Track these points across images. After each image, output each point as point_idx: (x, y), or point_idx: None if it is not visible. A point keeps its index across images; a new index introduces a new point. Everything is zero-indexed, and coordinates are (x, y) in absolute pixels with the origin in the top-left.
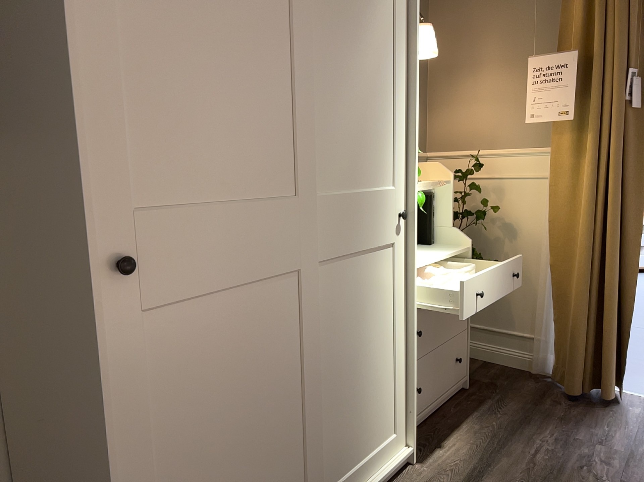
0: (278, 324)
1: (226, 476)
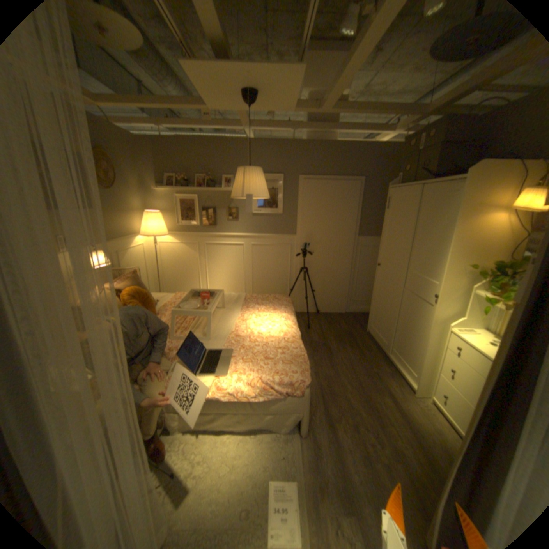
0: (391, 293)
1: (379, 313)
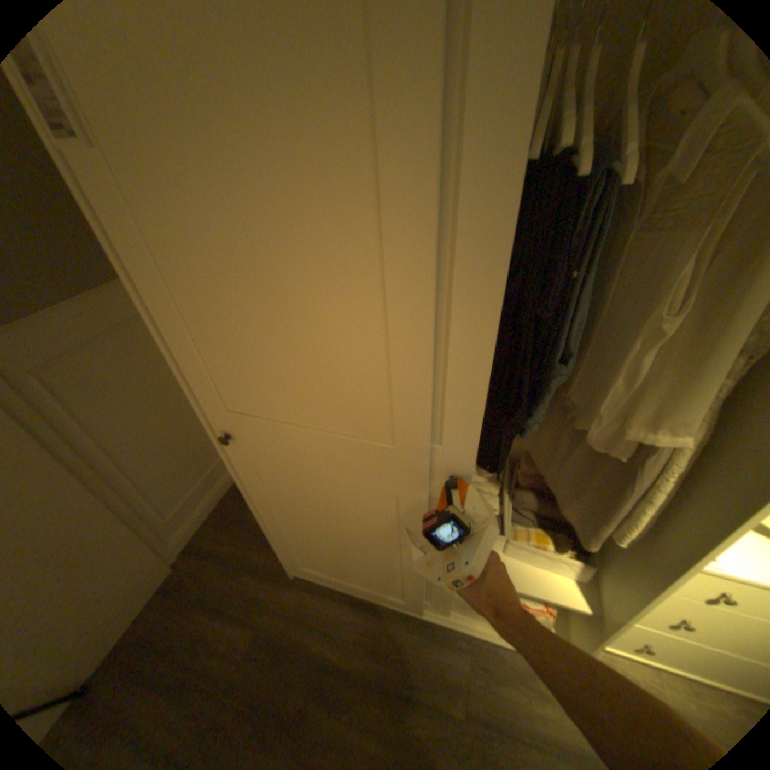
0: (361, 515)
1: (319, 551)
